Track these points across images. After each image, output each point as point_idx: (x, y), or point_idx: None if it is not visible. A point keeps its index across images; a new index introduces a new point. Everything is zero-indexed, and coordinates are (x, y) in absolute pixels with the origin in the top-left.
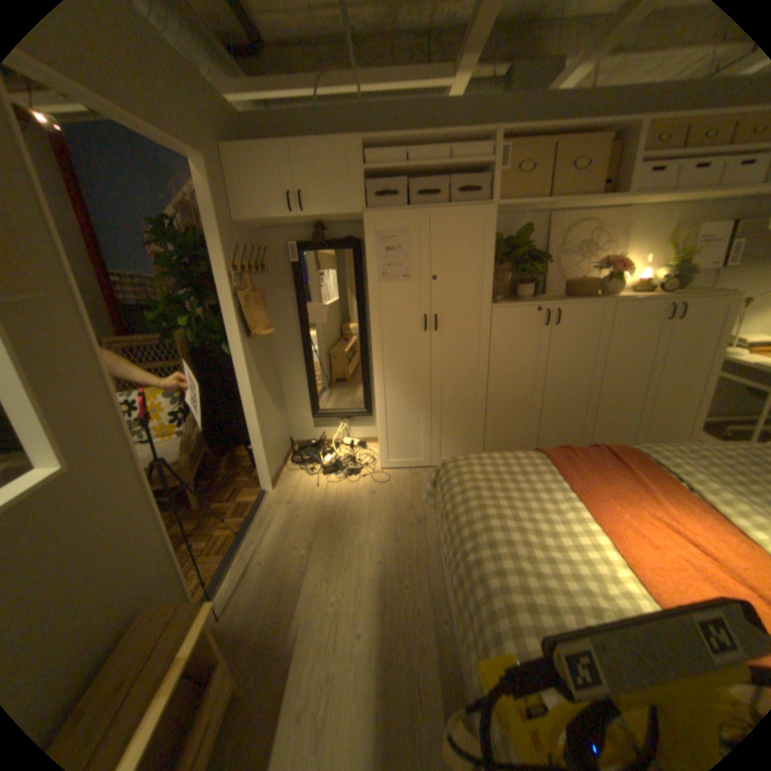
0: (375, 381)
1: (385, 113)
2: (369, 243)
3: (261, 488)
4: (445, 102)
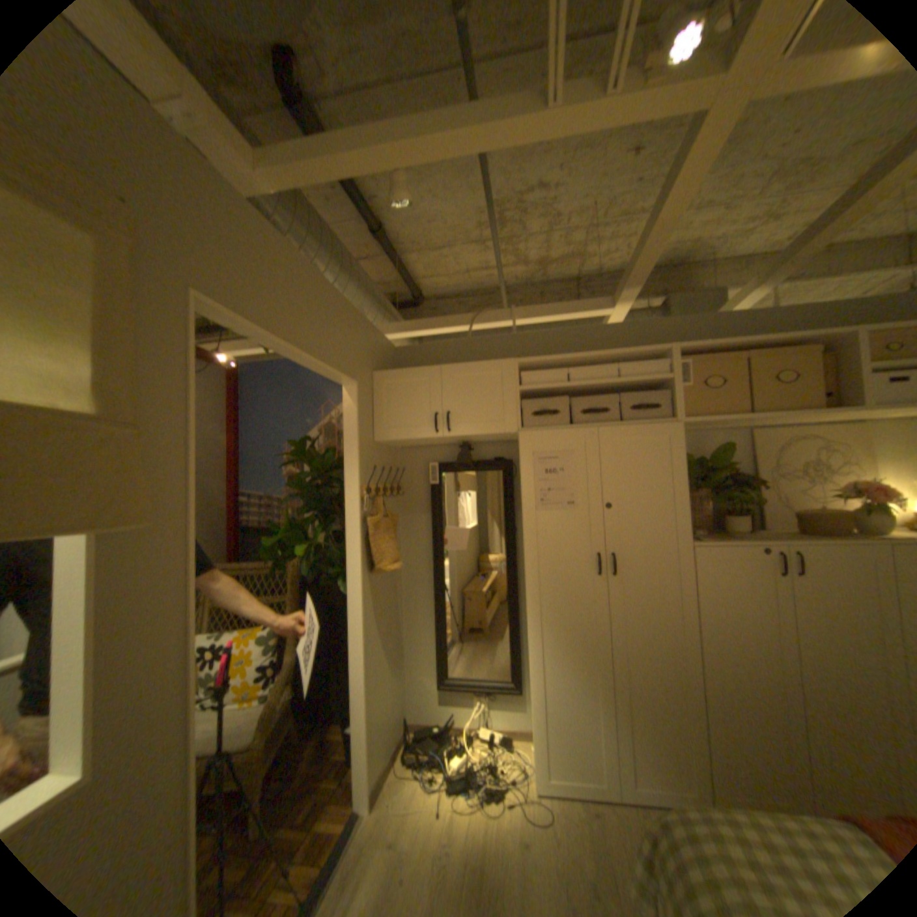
0: (529, 643)
1: (540, 340)
2: (524, 464)
3: (352, 809)
4: (604, 328)
